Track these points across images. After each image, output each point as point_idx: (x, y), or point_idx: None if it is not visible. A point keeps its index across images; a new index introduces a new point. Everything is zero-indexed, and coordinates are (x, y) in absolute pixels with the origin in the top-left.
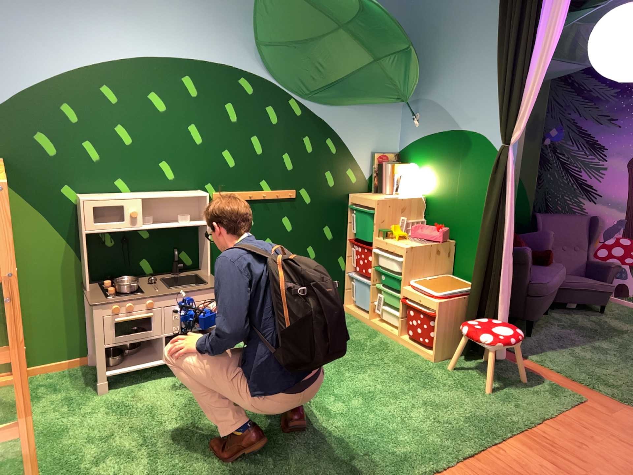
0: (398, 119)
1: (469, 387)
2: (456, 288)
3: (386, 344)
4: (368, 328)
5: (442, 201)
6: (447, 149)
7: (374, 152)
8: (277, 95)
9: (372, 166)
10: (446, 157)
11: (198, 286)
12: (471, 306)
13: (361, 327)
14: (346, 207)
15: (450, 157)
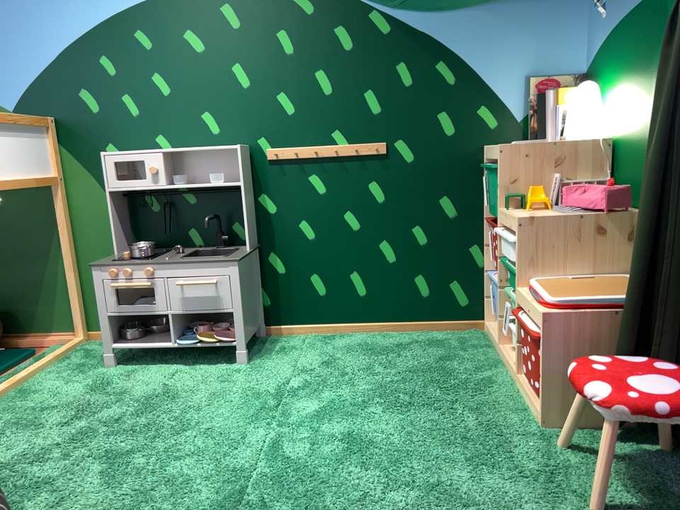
0: (585, 11)
1: (566, 498)
2: (614, 298)
3: (493, 386)
4: (490, 360)
5: (636, 136)
6: (642, 33)
7: (532, 74)
8: (348, 5)
9: (529, 97)
10: (641, 48)
11: (207, 258)
12: (627, 334)
13: (480, 357)
14: (478, 166)
15: (647, 46)
